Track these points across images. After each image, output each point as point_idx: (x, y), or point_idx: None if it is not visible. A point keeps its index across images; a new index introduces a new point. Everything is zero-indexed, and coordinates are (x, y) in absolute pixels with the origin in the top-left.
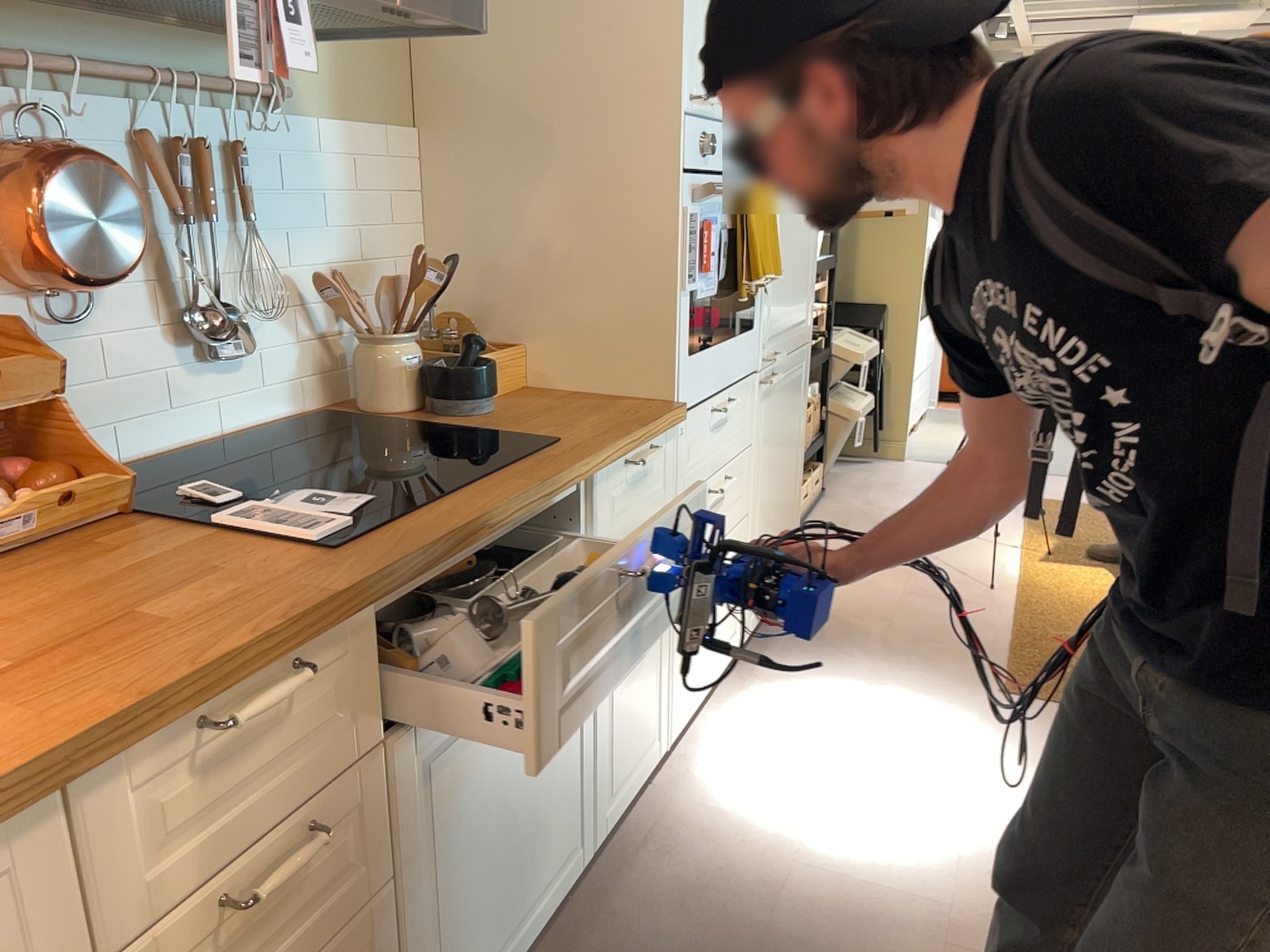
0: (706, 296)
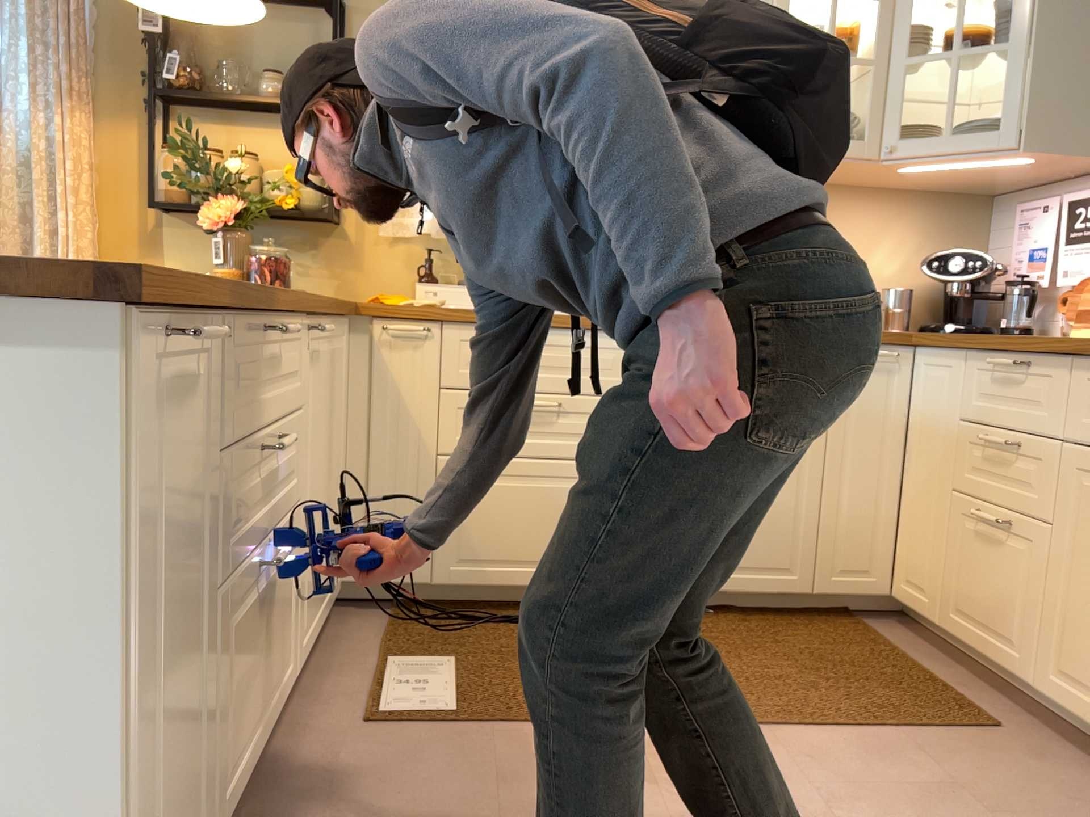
0: None
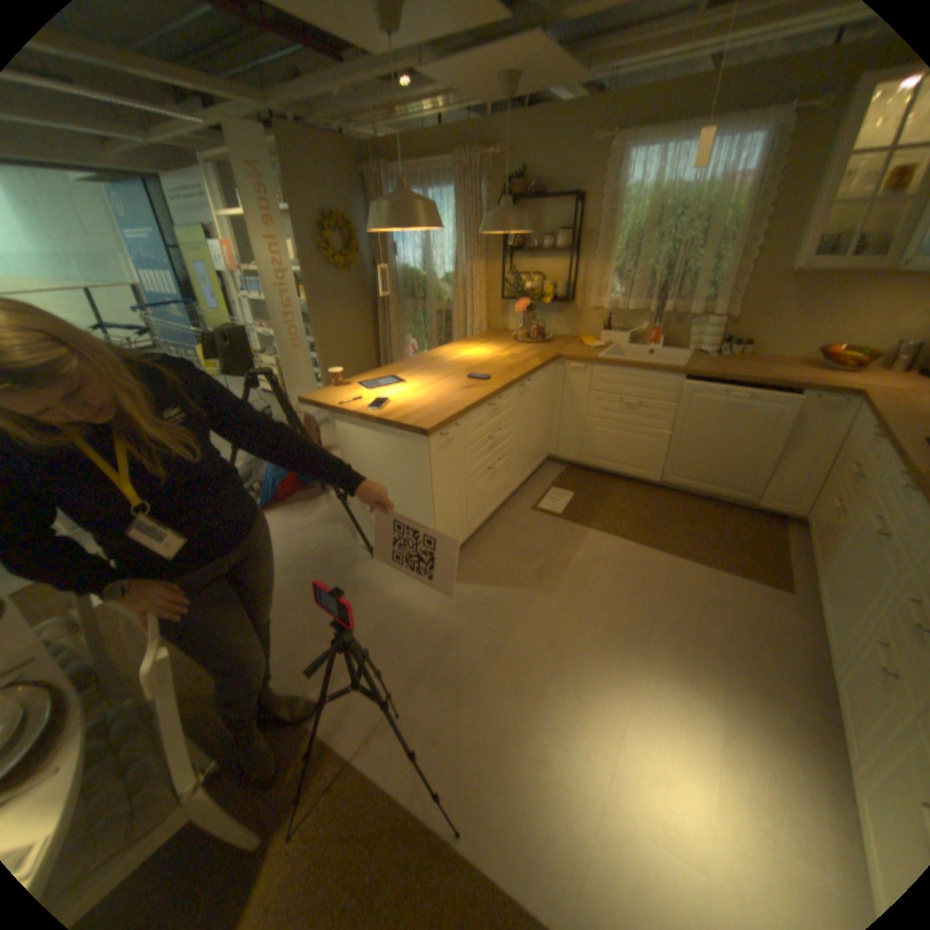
0: None
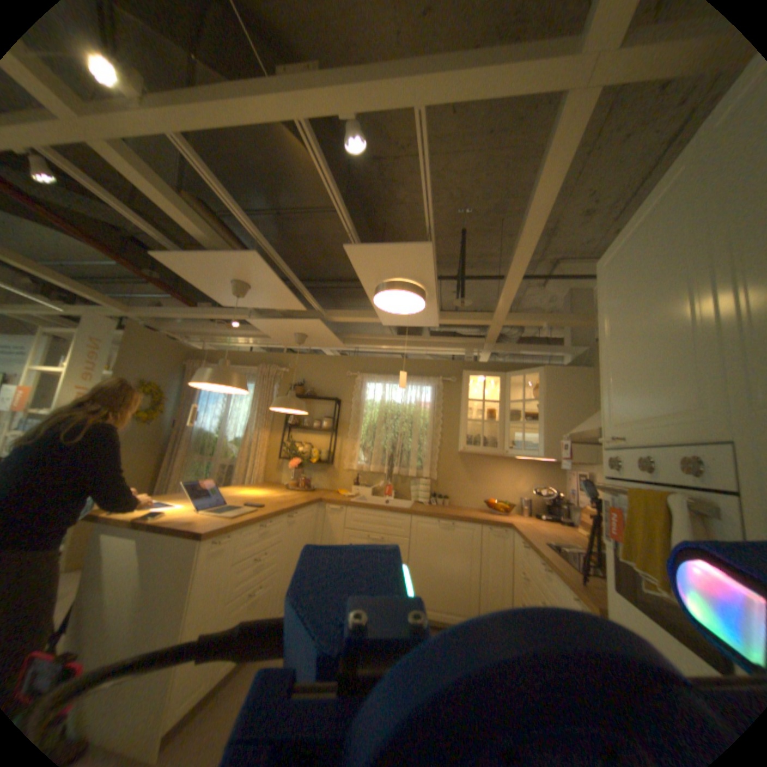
0: (623, 560)
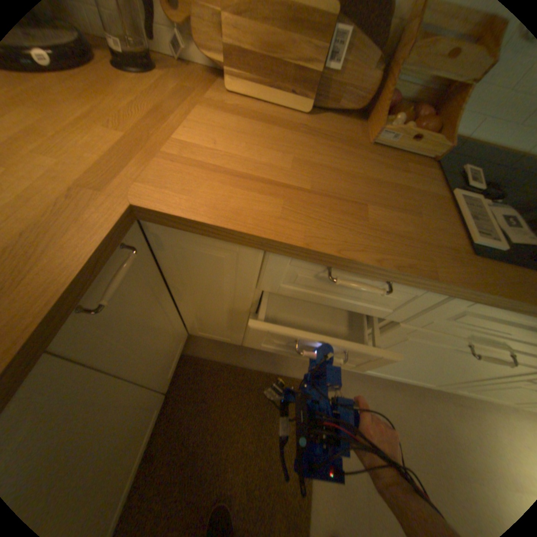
0: None
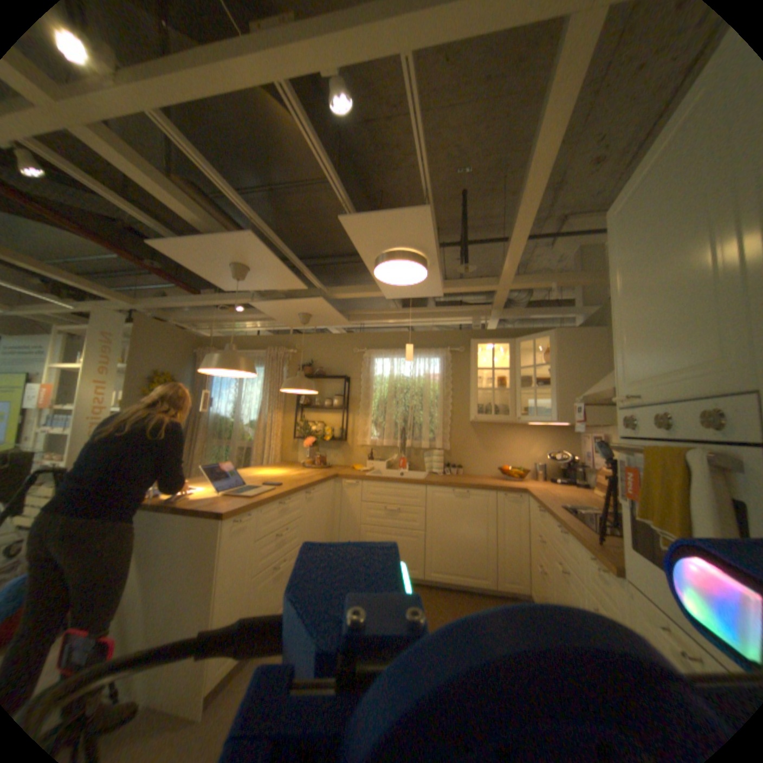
0: (639, 518)
